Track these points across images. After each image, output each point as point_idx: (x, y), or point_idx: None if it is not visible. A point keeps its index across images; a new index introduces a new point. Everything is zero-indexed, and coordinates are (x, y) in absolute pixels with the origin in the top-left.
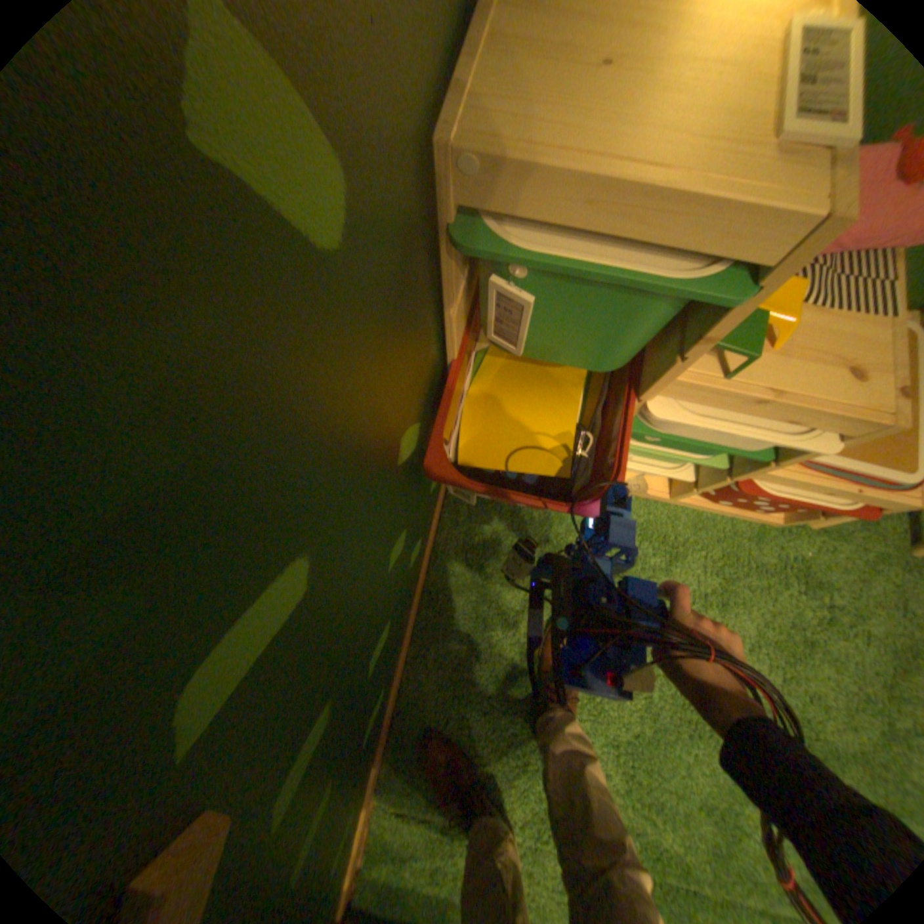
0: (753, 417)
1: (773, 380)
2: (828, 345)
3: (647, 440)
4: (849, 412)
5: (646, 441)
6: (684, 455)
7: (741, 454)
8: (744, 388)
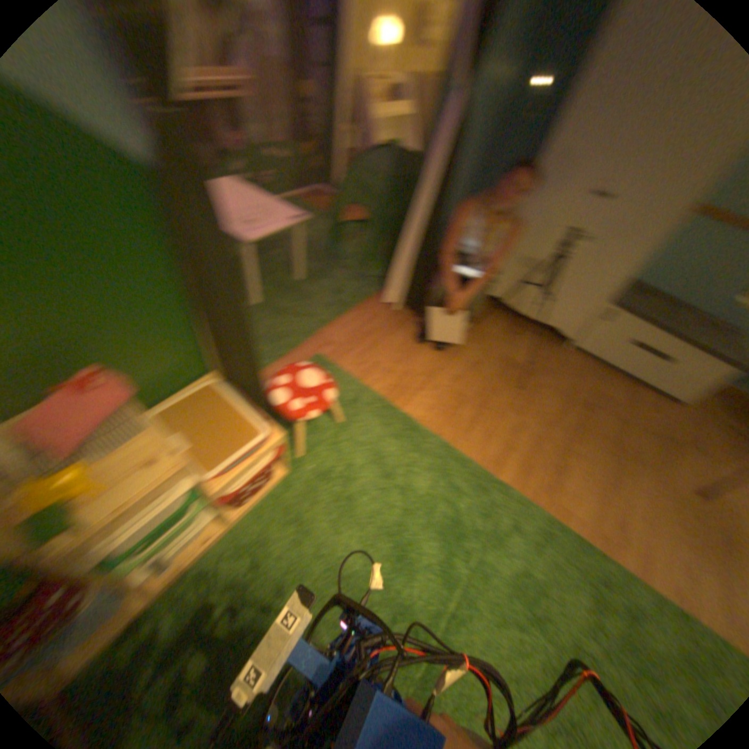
0: (148, 506)
1: (117, 501)
2: (132, 461)
3: (130, 556)
4: (165, 476)
5: (131, 557)
6: (172, 527)
7: (195, 498)
8: (105, 519)
